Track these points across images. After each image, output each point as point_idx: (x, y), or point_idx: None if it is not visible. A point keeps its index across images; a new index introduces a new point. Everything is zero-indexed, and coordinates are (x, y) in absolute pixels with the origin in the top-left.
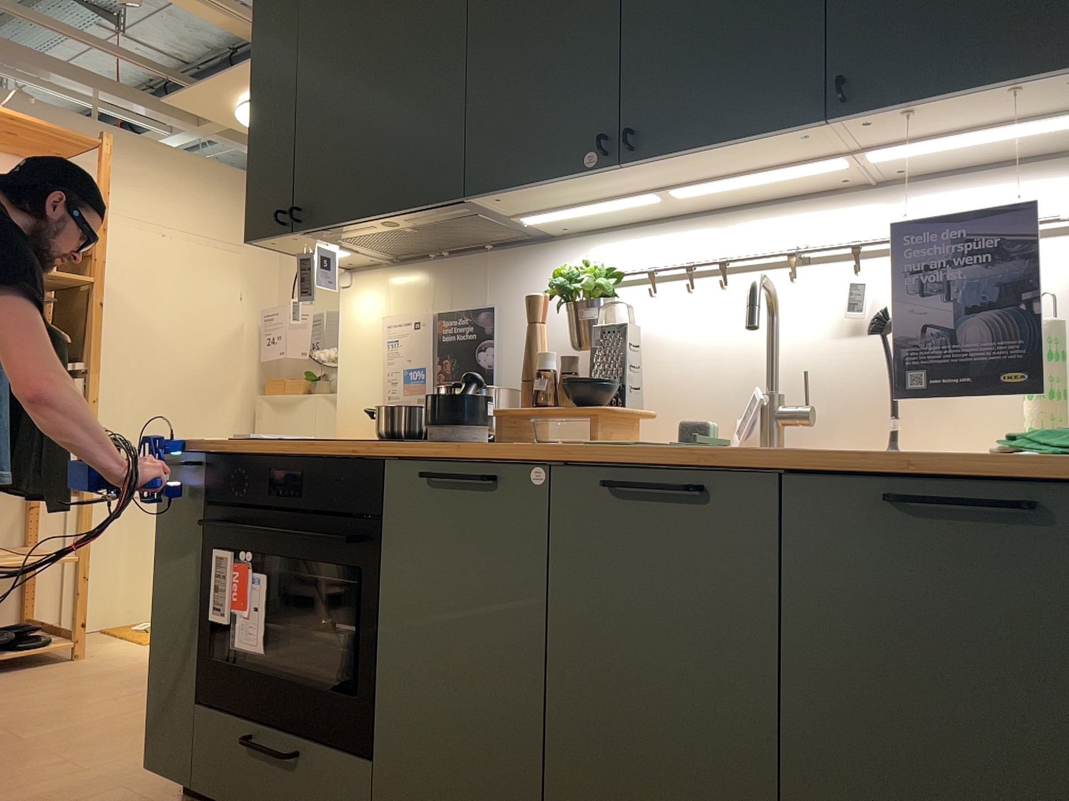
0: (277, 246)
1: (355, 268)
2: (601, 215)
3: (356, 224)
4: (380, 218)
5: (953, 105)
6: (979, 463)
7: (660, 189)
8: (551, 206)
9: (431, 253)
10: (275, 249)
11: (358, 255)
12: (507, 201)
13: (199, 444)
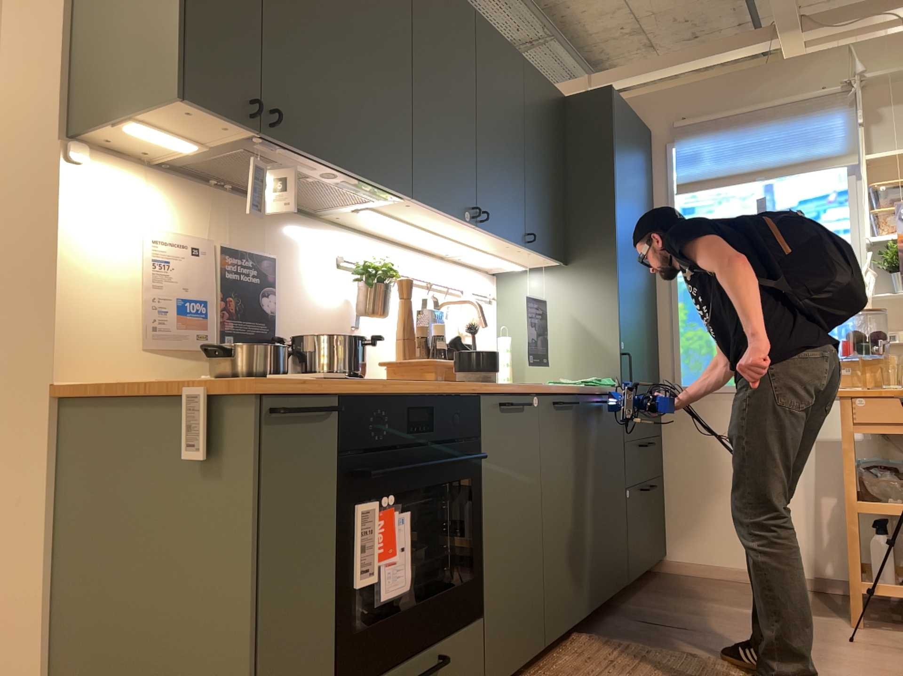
0: (181, 115)
1: (87, 143)
2: (370, 222)
3: (318, 162)
4: (344, 172)
5: (536, 255)
6: (602, 389)
7: (437, 233)
8: (393, 214)
9: (217, 181)
10: (164, 111)
11: (173, 150)
12: (402, 205)
13: (340, 386)
